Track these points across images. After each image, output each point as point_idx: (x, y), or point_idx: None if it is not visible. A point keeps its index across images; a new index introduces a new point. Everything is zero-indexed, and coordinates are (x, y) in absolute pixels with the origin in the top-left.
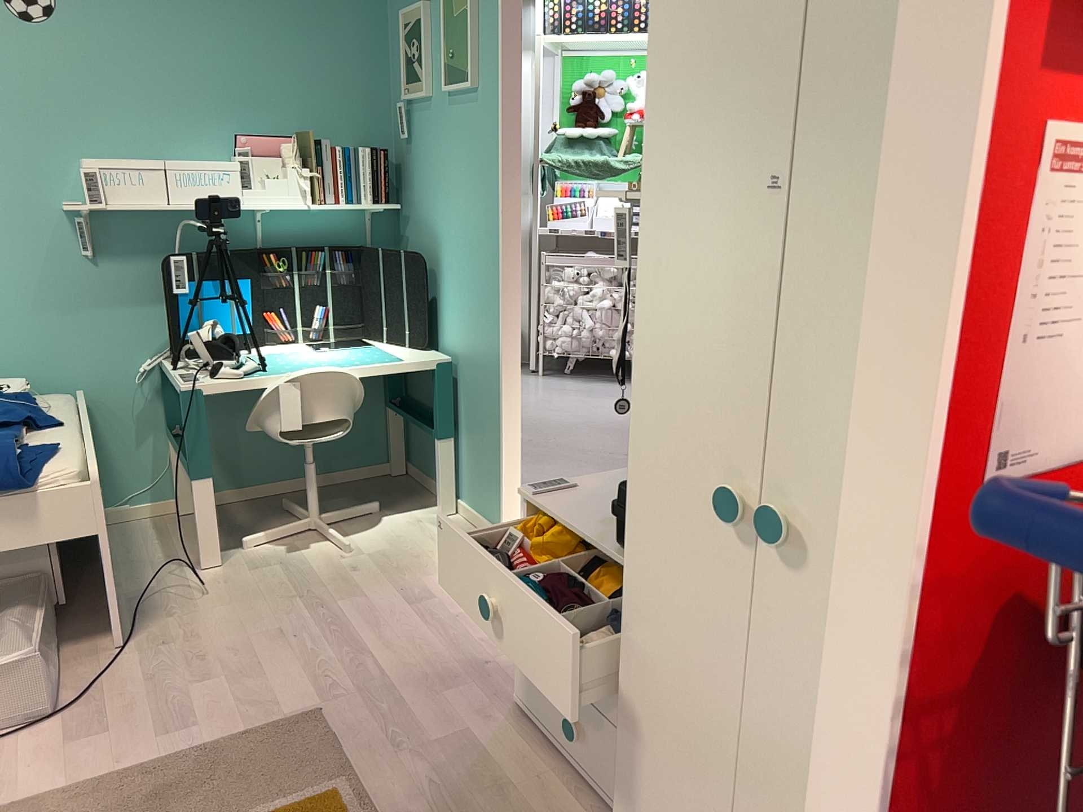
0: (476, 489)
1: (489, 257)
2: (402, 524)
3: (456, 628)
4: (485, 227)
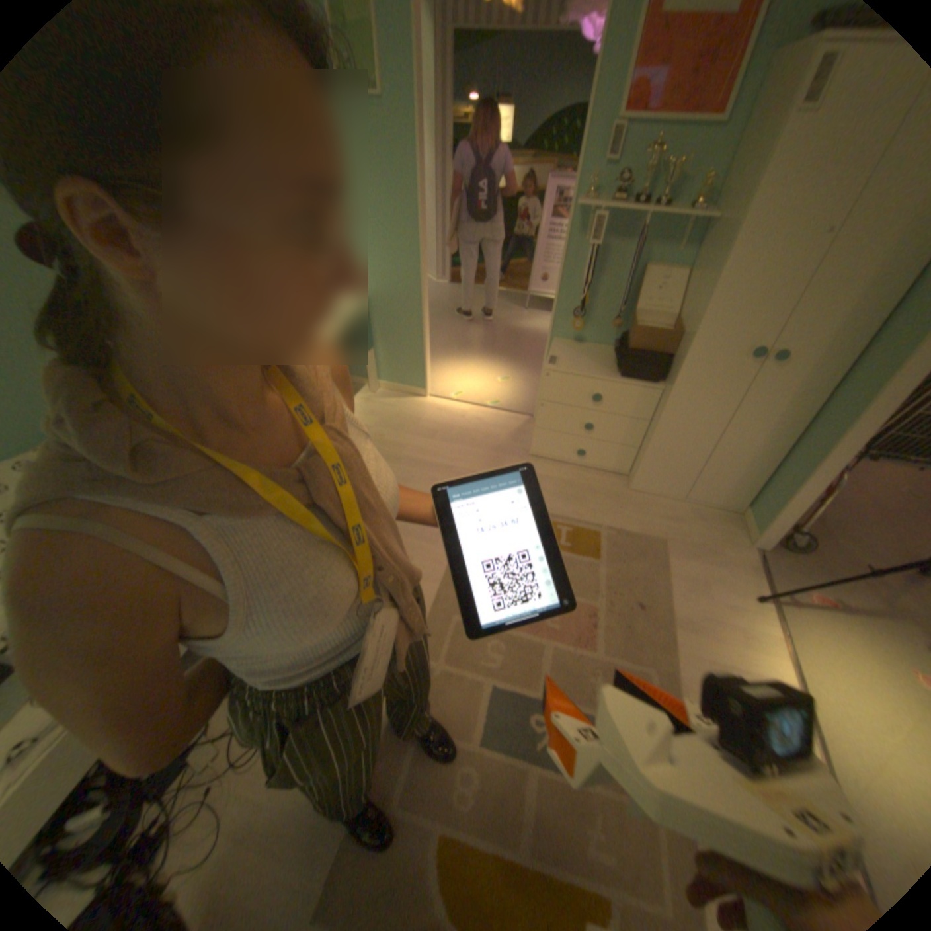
0: (395, 372)
1: (404, 232)
2: (362, 405)
3: (465, 439)
4: (397, 211)
